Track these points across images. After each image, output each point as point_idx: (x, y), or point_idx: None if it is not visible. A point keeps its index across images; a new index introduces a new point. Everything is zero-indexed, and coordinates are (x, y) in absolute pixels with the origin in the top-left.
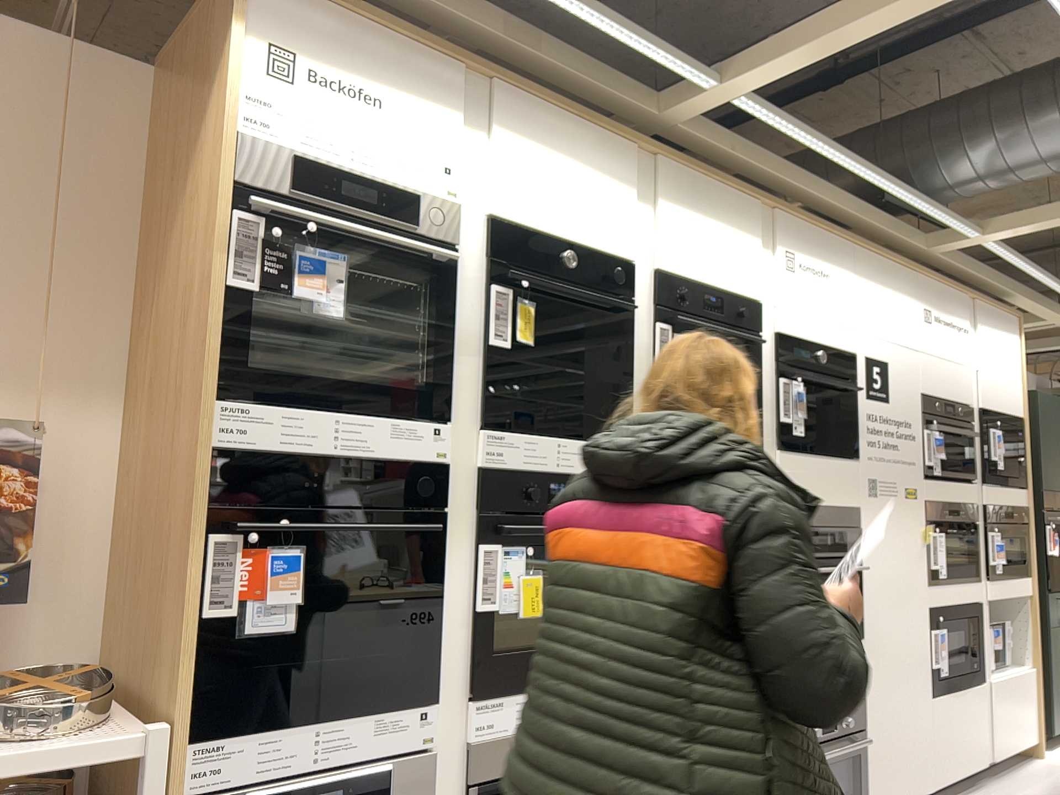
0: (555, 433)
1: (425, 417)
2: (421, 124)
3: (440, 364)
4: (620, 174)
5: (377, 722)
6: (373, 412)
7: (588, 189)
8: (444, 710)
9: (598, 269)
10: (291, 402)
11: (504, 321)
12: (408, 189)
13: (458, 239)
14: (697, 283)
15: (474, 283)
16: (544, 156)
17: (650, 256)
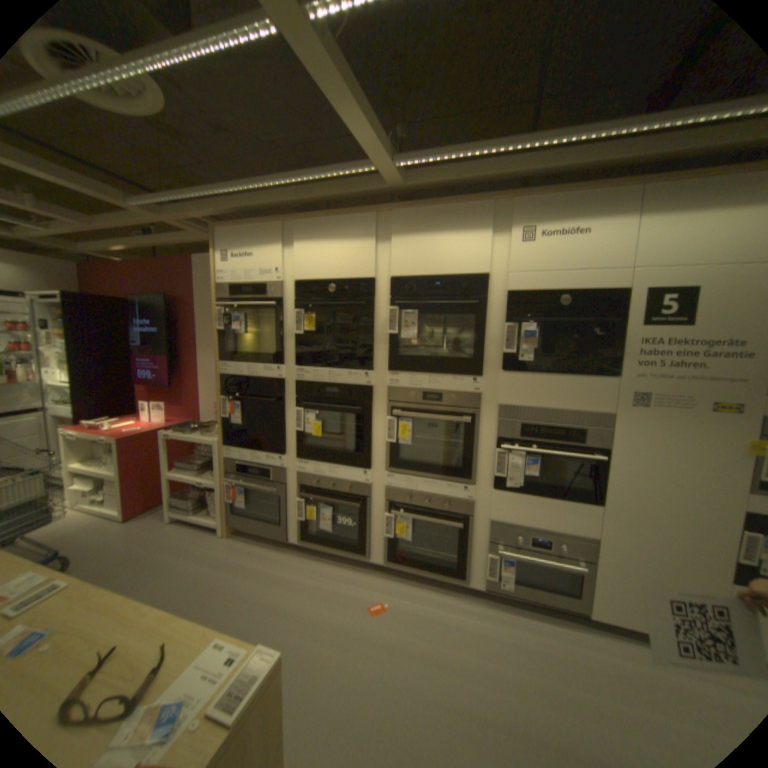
0: (329, 368)
1: (272, 365)
2: (262, 252)
3: (276, 344)
4: (366, 228)
5: (264, 460)
6: (264, 362)
7: (343, 246)
8: (287, 463)
9: (354, 285)
10: (232, 362)
11: (299, 324)
12: (259, 281)
13: (278, 294)
14: (428, 274)
15: (290, 310)
16: (317, 240)
17: (390, 268)
